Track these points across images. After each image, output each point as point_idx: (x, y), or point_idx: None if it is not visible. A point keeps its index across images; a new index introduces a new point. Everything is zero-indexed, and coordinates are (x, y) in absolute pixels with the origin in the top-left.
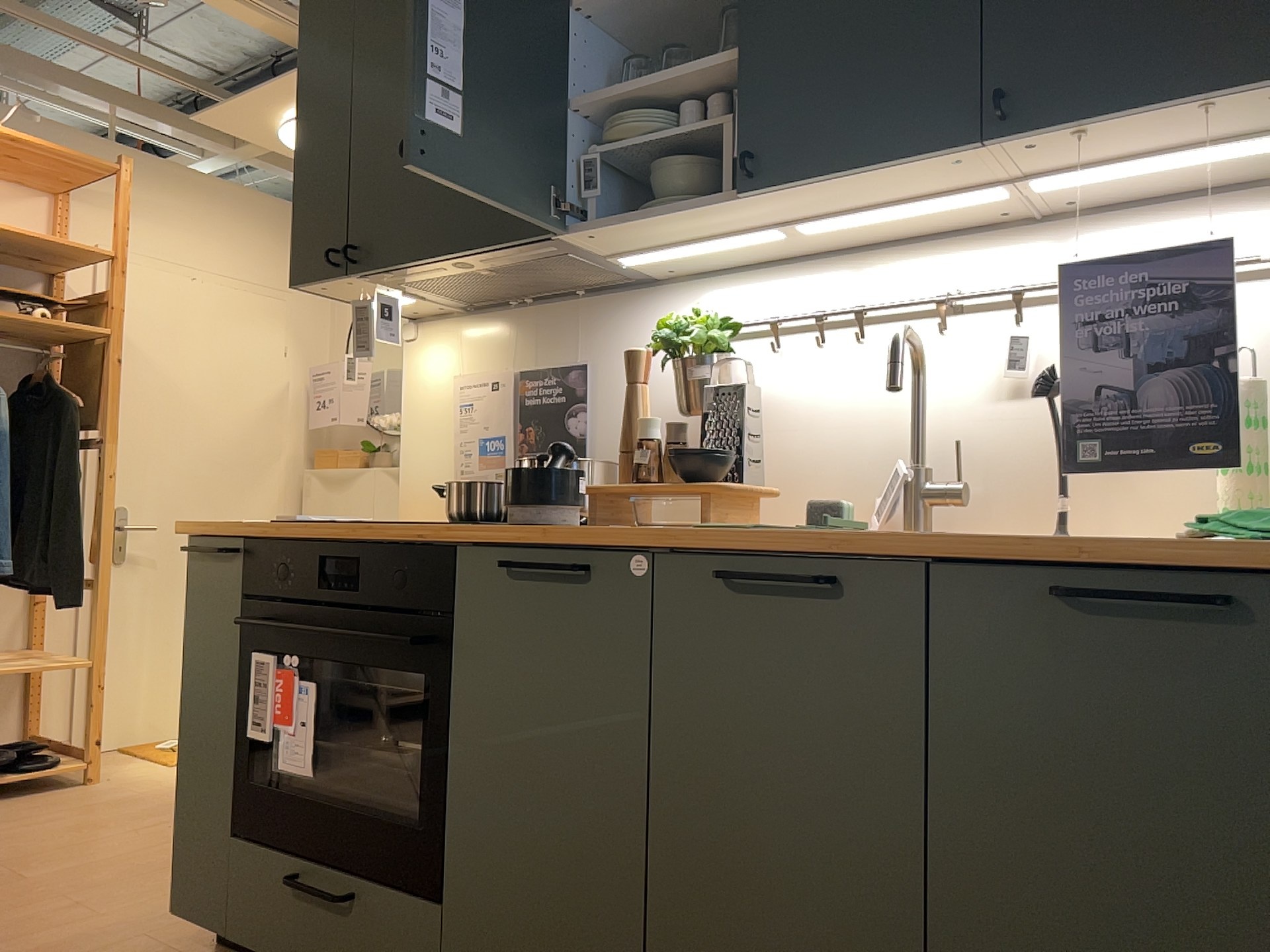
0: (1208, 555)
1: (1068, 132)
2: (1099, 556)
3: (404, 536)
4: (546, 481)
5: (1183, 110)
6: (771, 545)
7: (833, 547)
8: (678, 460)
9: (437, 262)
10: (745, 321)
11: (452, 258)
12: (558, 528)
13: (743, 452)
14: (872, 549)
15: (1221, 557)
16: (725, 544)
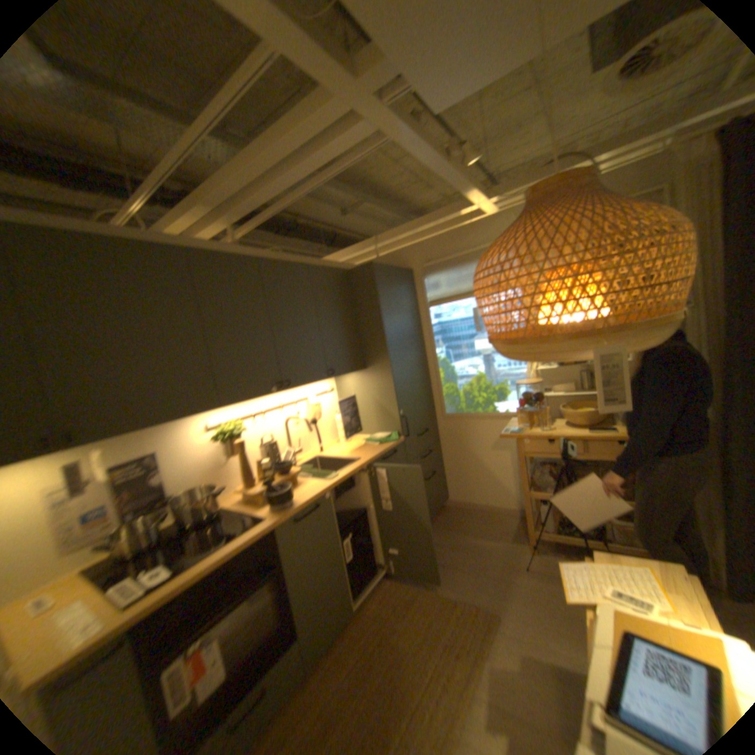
0: (393, 445)
1: (336, 376)
2: (385, 450)
3: (247, 539)
4: (289, 489)
5: (348, 373)
6: (348, 473)
7: (360, 467)
8: (276, 468)
9: (144, 427)
10: (234, 419)
11: (157, 424)
12: (294, 500)
13: (277, 459)
14: (365, 464)
15: (391, 445)
16: (345, 477)
